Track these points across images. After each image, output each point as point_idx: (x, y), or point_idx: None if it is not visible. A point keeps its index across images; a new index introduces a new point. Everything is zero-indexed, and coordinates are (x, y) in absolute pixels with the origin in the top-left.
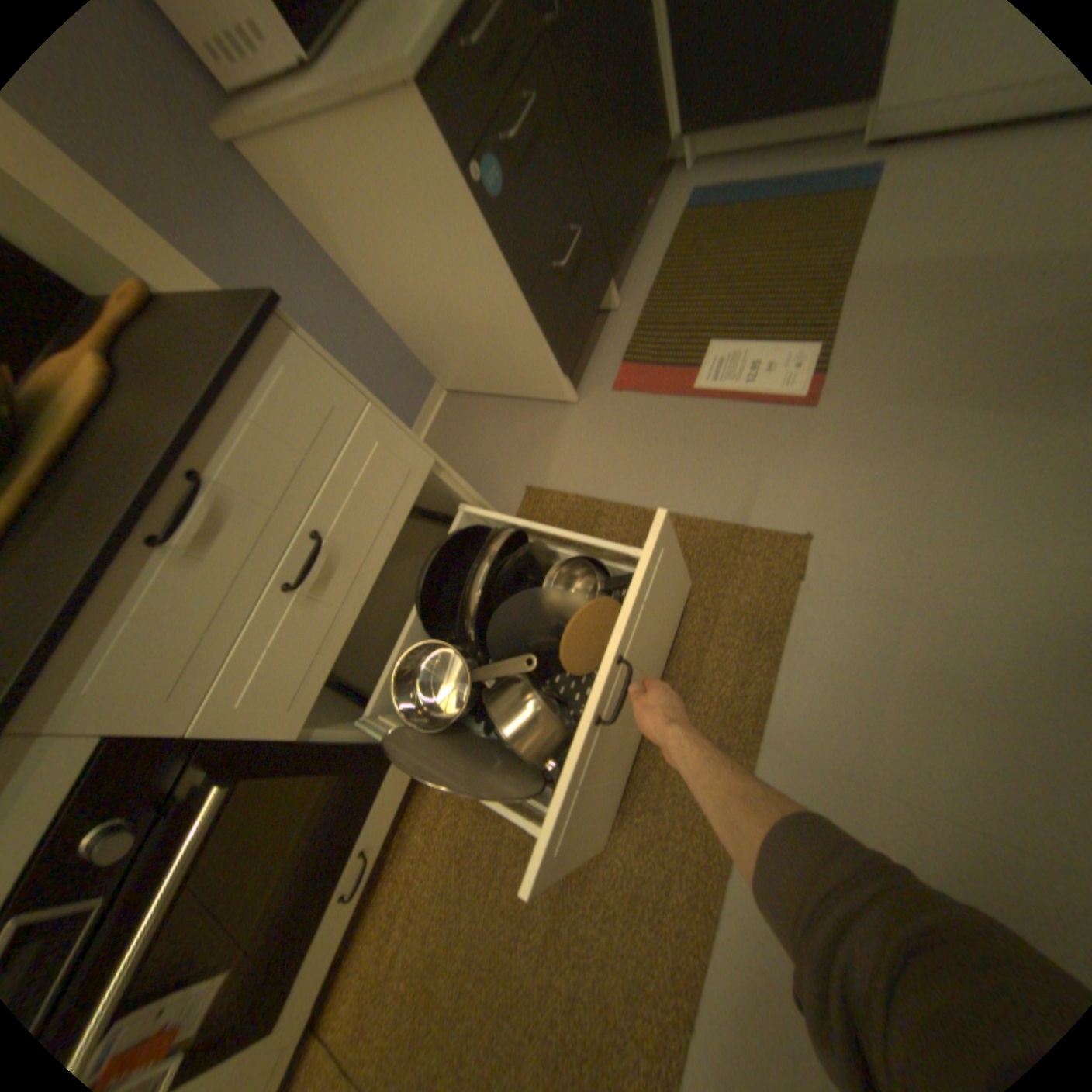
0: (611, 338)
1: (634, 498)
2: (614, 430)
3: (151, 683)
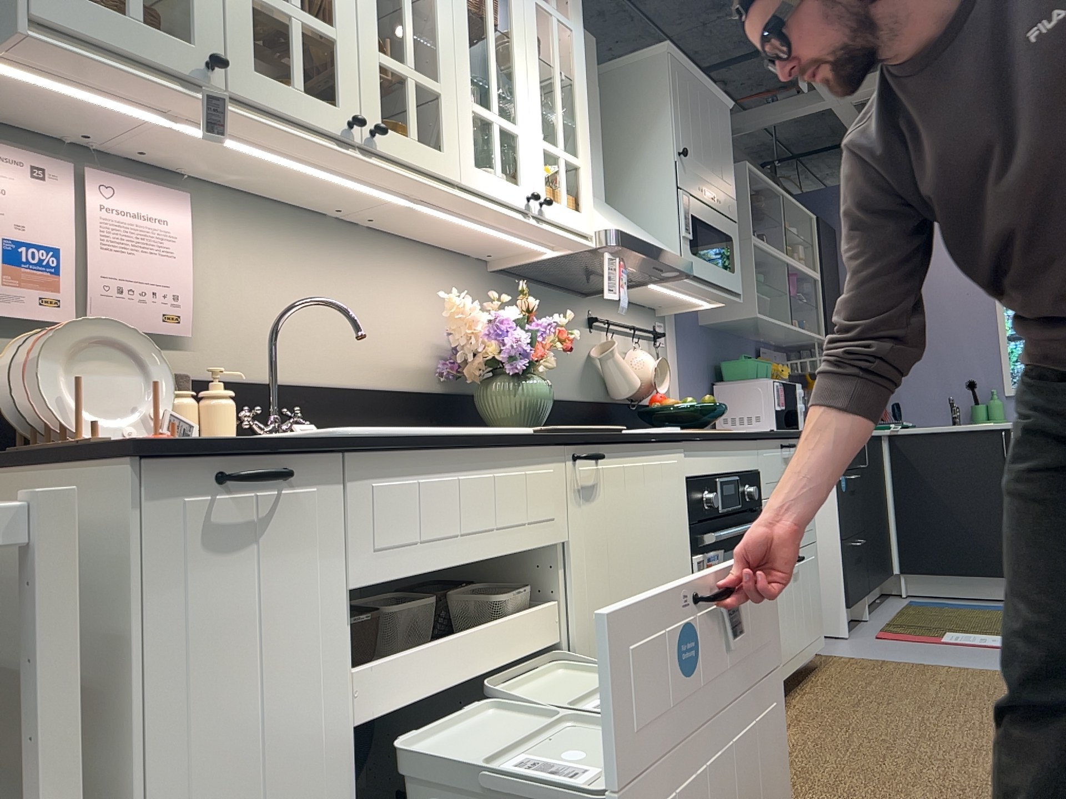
0: (868, 625)
1: (912, 660)
2: (884, 645)
3: (768, 474)
